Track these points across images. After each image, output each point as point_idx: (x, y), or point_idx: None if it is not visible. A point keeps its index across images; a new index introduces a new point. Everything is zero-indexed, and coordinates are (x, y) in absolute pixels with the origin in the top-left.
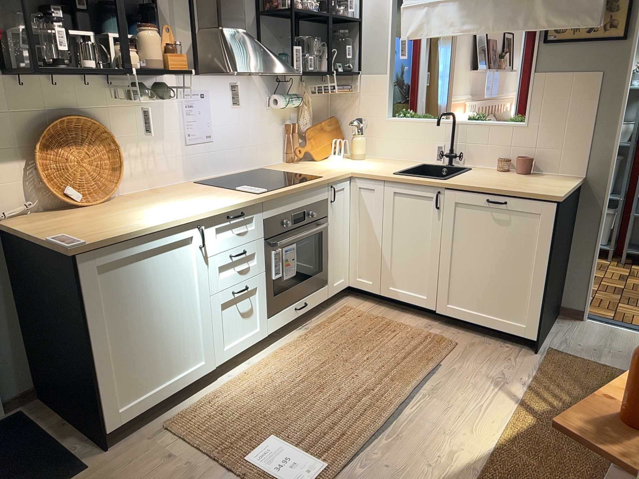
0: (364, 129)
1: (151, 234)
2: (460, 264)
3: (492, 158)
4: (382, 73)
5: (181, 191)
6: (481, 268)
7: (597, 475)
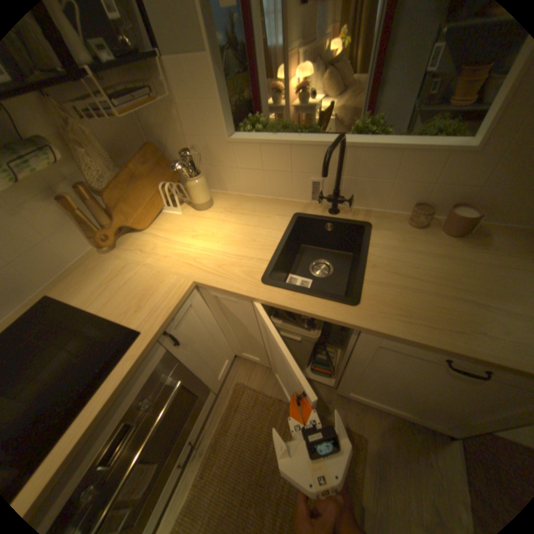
0: (198, 154)
1: None
2: (370, 380)
3: (396, 199)
4: (196, 48)
5: None
6: (400, 390)
7: None
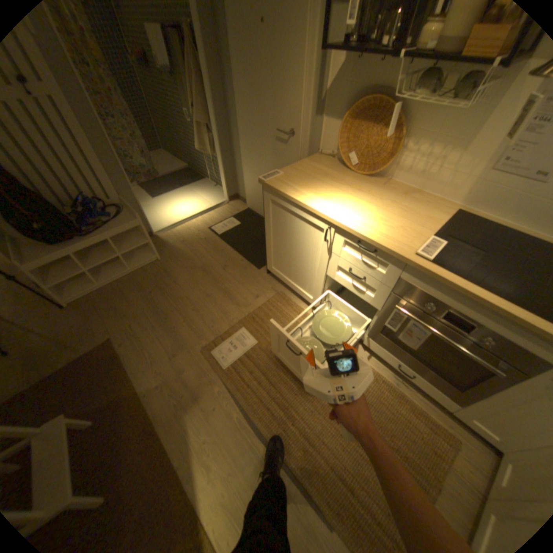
0: None
1: (297, 204)
2: None
3: None
4: None
5: (416, 204)
6: None
7: None
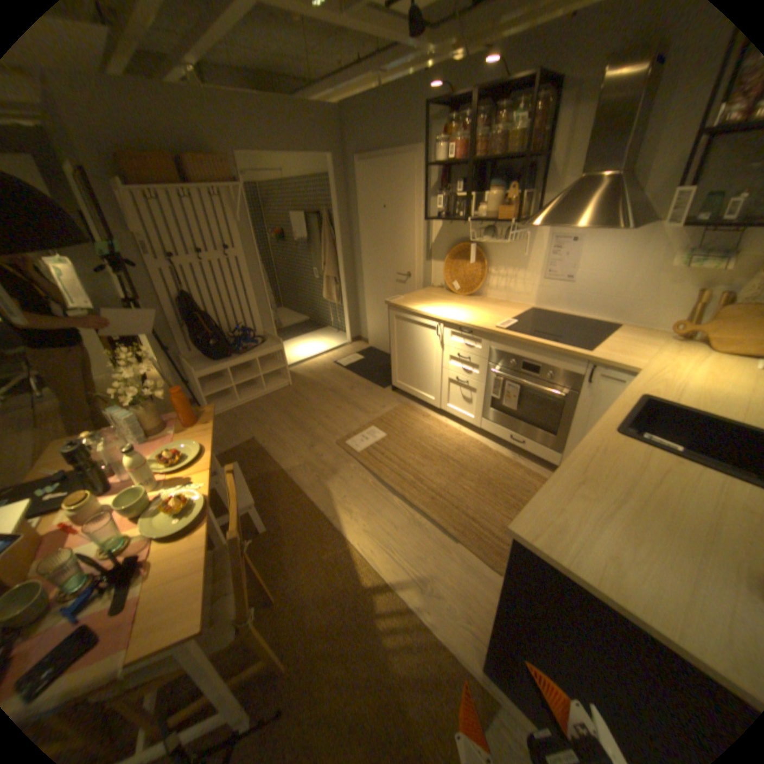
0: None
1: (414, 313)
2: None
3: None
4: None
5: (501, 308)
6: None
7: (297, 596)
